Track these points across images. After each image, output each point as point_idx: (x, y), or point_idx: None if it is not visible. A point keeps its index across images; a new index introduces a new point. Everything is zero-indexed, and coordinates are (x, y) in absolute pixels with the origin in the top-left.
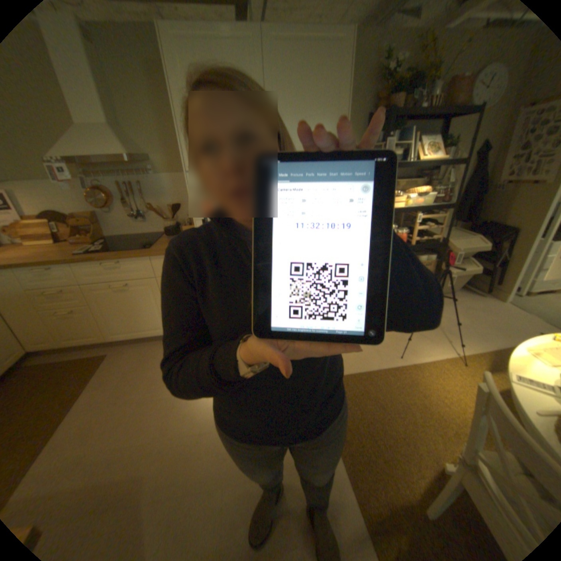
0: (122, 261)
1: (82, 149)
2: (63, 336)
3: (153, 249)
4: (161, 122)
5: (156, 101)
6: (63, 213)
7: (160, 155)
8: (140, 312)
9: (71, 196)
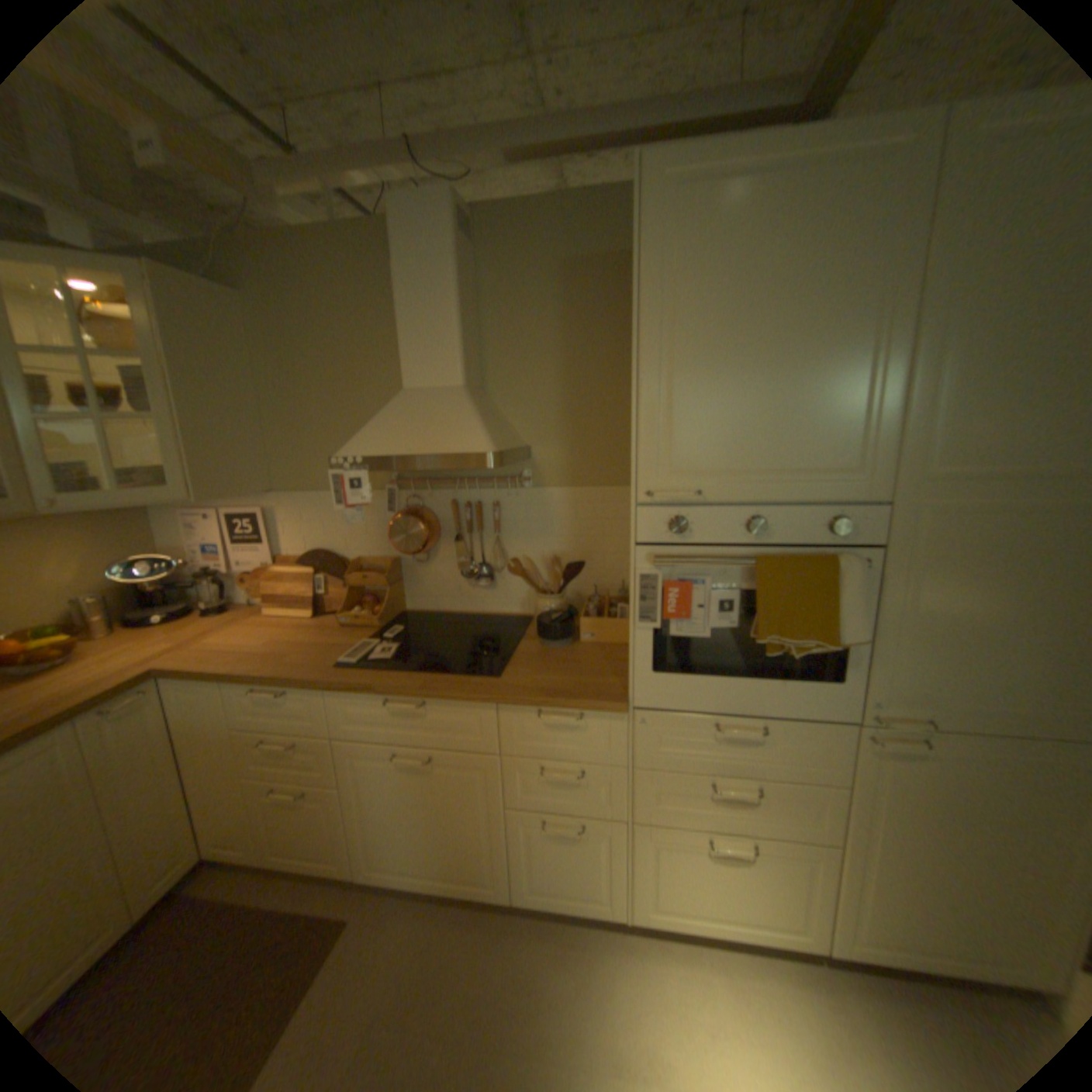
0: (434, 703)
1: (410, 441)
2: (276, 843)
3: (513, 682)
4: (575, 380)
5: (573, 336)
6: (345, 556)
7: (557, 448)
8: (448, 833)
9: (367, 524)
